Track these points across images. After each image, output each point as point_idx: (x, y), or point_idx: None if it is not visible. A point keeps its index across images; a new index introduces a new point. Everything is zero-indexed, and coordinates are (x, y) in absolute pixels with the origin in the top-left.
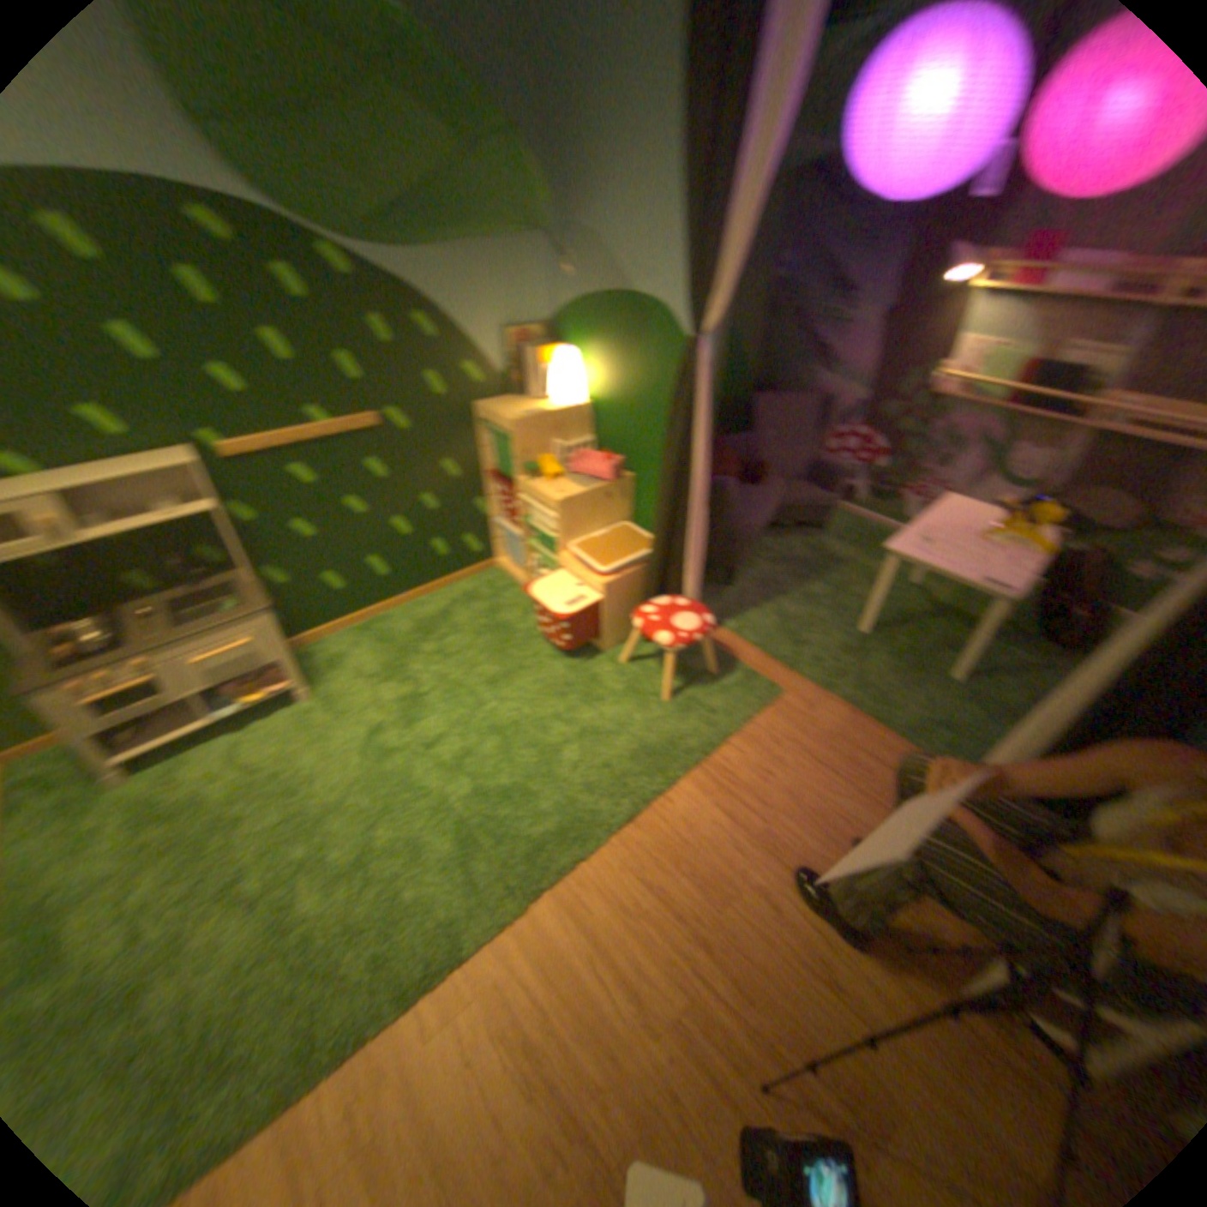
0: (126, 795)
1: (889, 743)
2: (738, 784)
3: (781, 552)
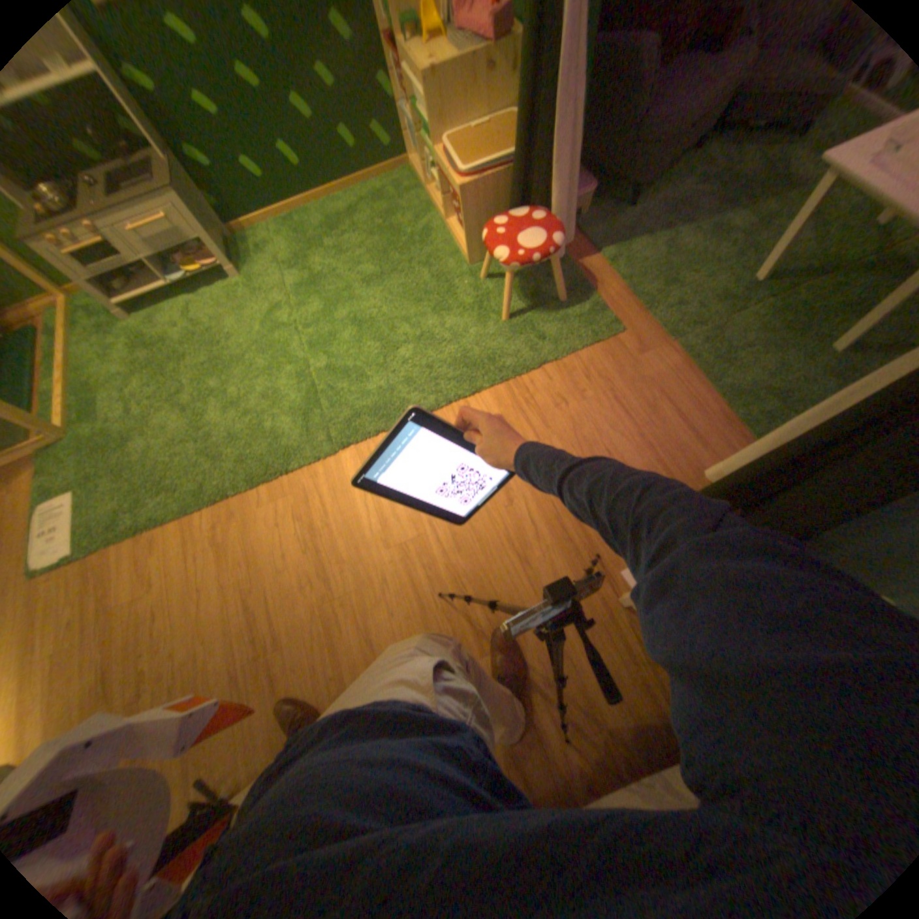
0: (130, 325)
1: (704, 400)
2: (532, 405)
3: (725, 168)
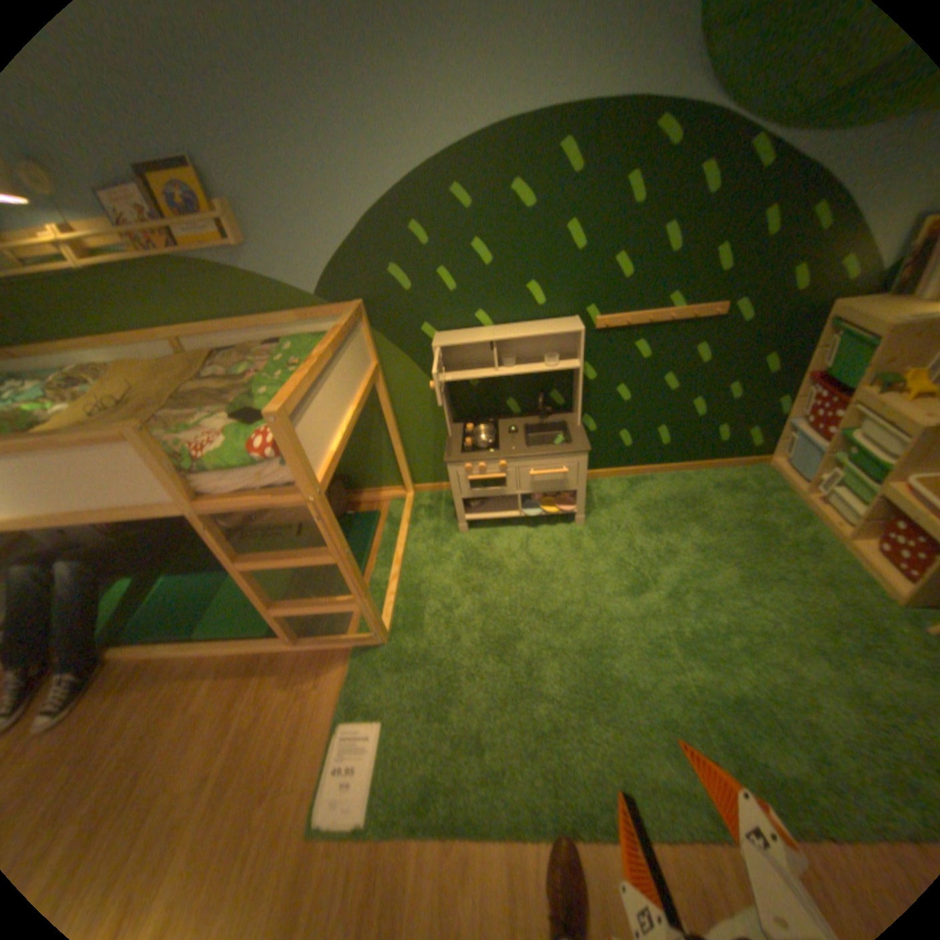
0: (468, 540)
1: None
2: None
3: None
